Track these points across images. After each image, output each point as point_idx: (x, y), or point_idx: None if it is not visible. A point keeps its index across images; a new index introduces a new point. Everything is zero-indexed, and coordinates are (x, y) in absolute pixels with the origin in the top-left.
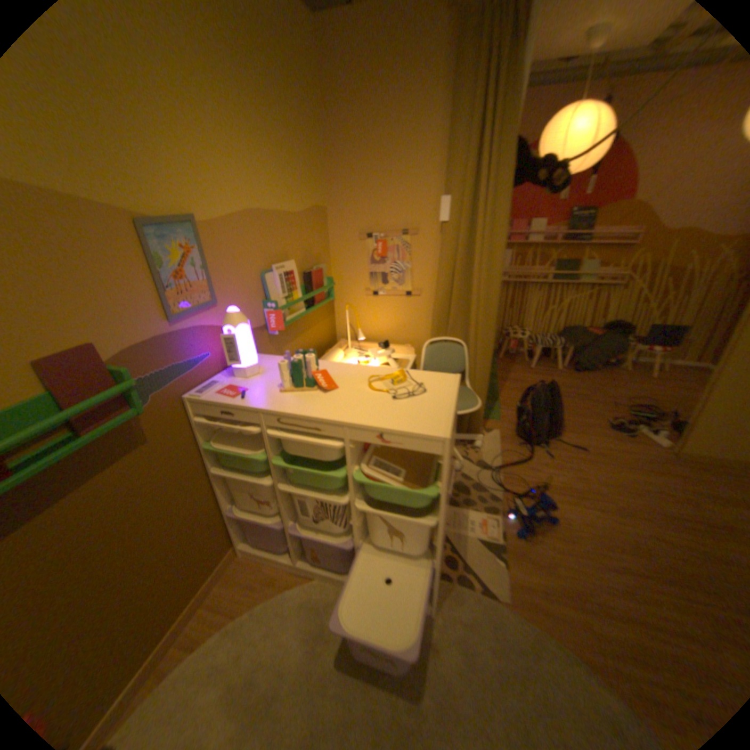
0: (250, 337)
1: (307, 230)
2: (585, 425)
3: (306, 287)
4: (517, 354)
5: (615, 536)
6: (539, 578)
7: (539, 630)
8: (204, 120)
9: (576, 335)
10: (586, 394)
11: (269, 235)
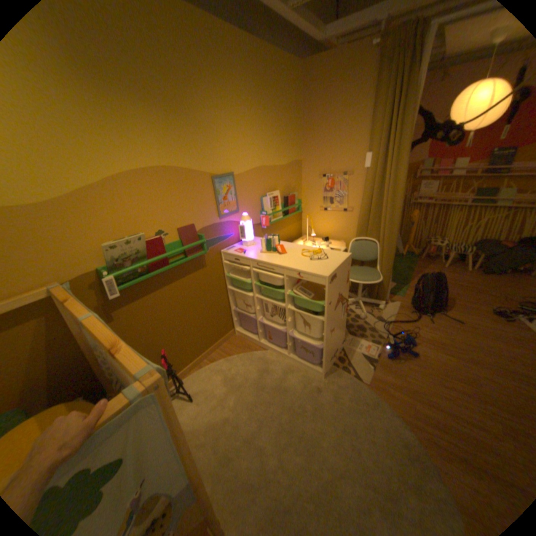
0: (250, 227)
1: (288, 174)
2: (472, 309)
3: (284, 204)
4: (437, 257)
5: (458, 372)
6: (393, 378)
7: (381, 399)
8: (241, 131)
9: (489, 246)
10: (485, 289)
11: (266, 178)
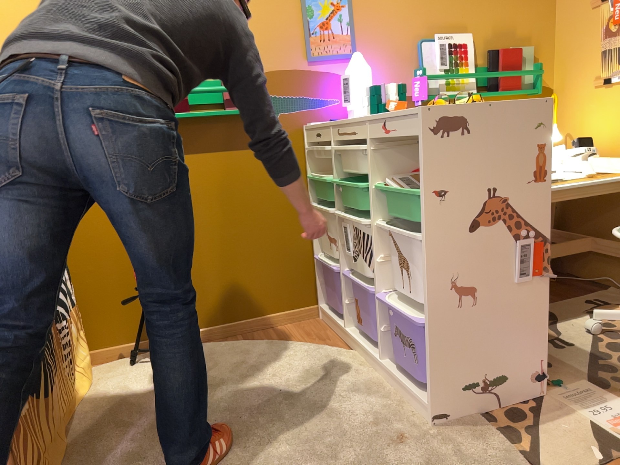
0: (364, 79)
1: (507, 4)
2: None
3: (487, 67)
4: None
5: None
6: None
7: None
8: None
9: None
10: None
11: (438, 4)
